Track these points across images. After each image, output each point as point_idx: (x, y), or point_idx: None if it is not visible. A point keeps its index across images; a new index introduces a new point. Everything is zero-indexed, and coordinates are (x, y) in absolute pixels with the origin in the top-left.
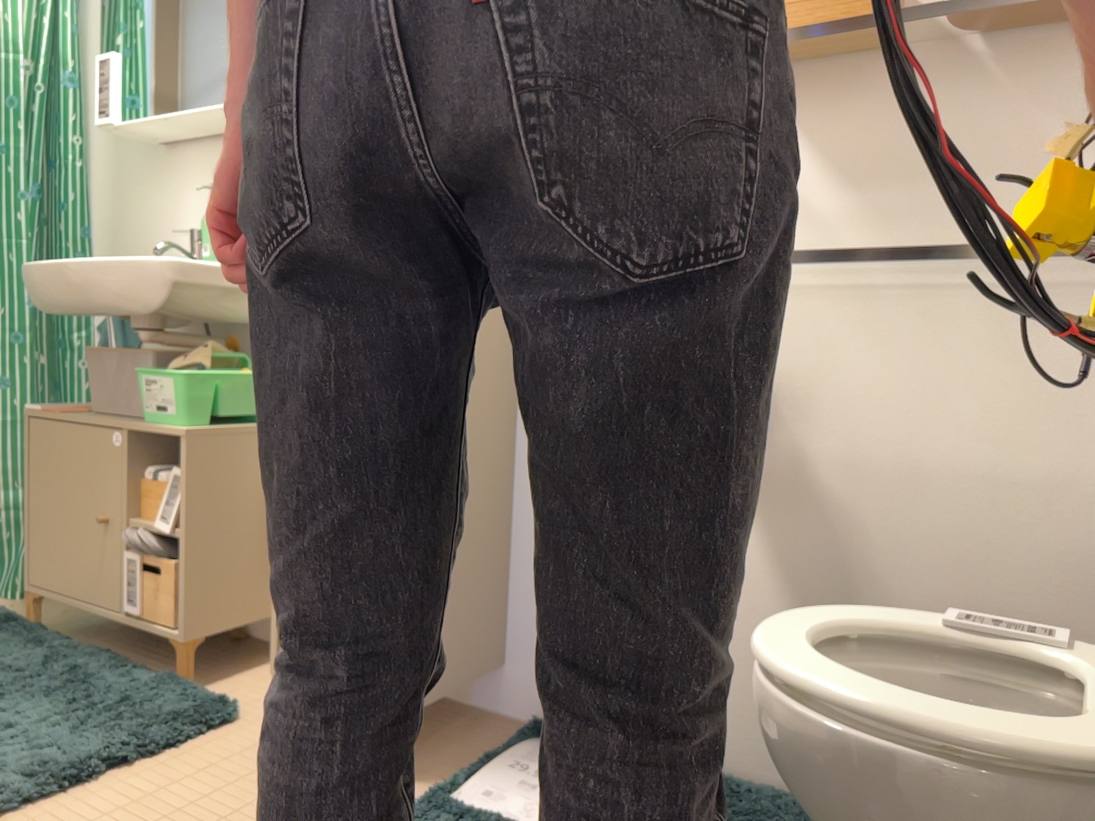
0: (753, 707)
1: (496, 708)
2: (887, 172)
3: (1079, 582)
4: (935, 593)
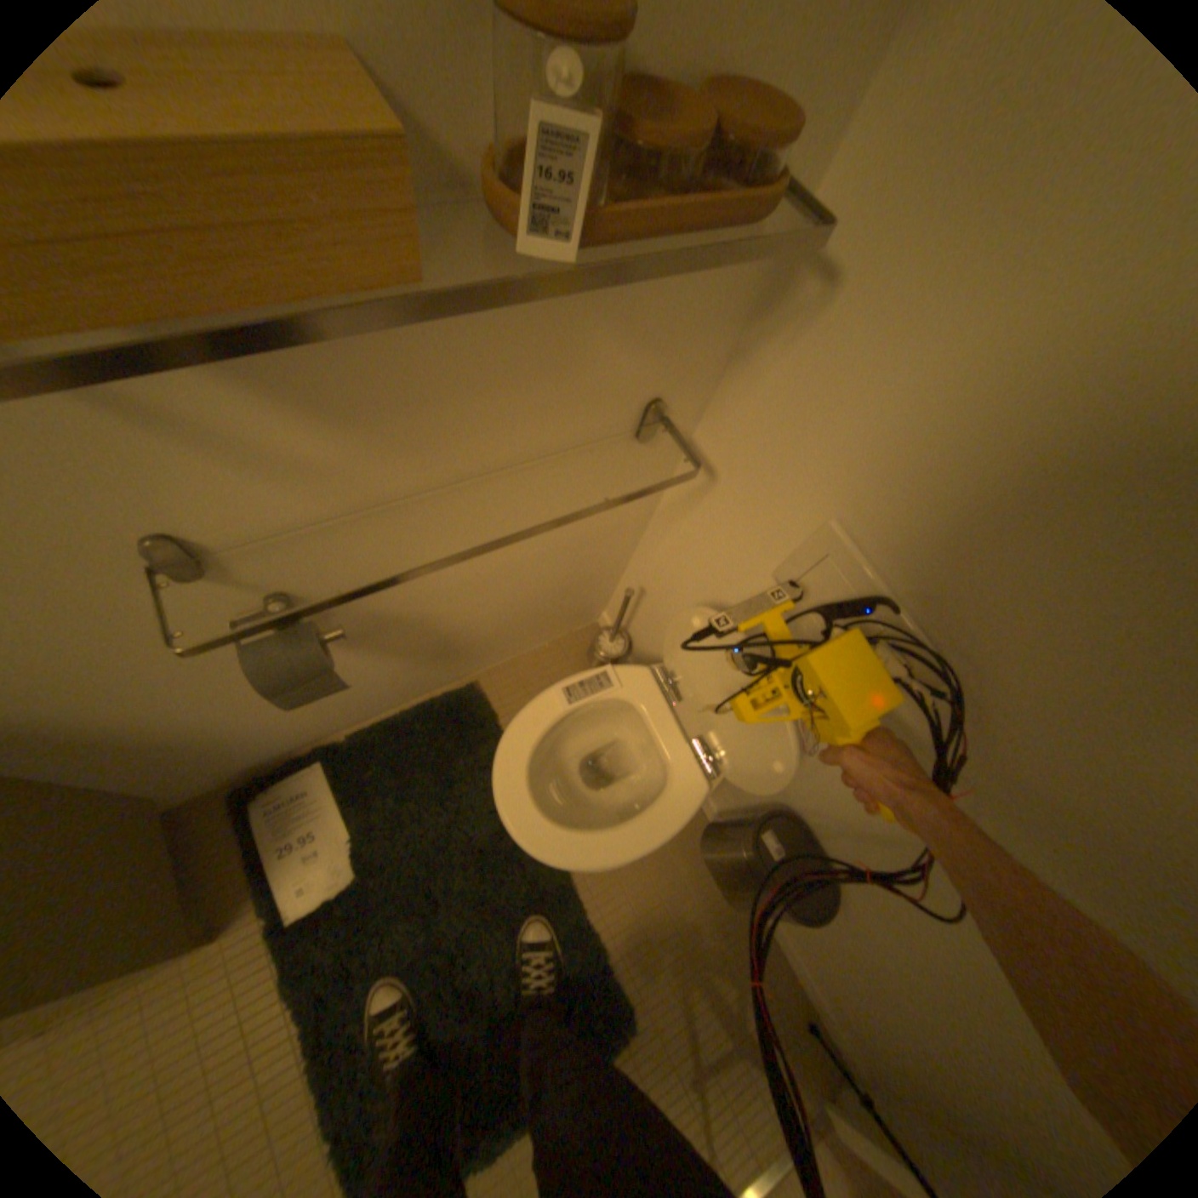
0: (391, 694)
1: (171, 811)
2: (410, 393)
3: (573, 572)
4: (496, 611)
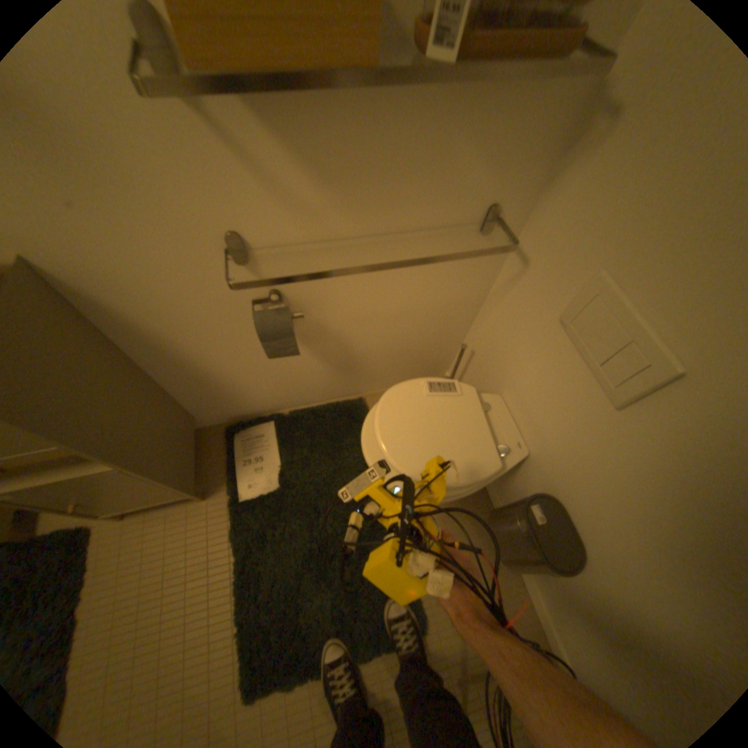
0: (317, 390)
1: (199, 429)
2: (359, 169)
3: (431, 330)
4: (383, 346)
